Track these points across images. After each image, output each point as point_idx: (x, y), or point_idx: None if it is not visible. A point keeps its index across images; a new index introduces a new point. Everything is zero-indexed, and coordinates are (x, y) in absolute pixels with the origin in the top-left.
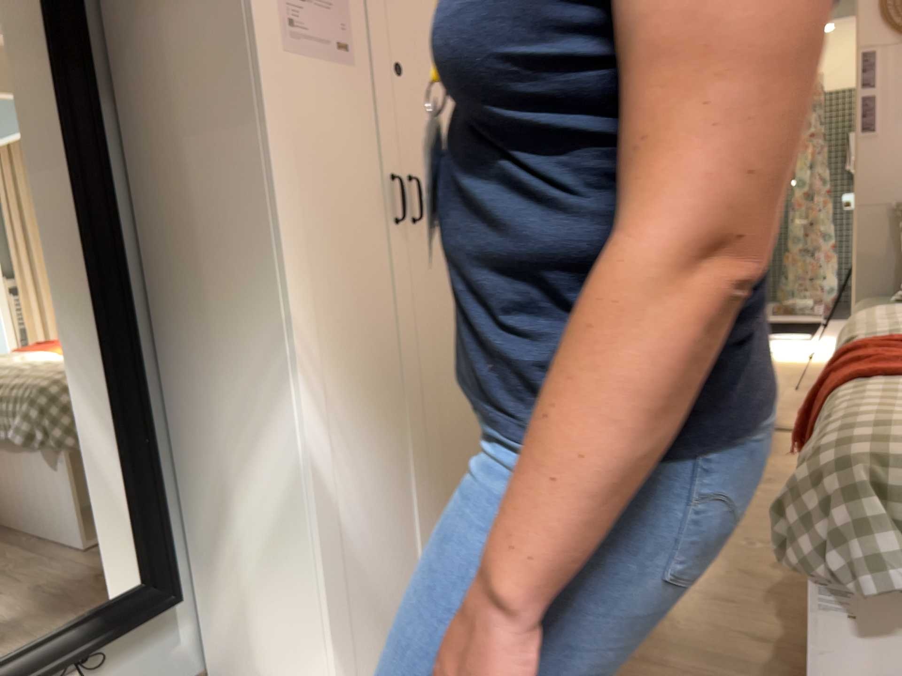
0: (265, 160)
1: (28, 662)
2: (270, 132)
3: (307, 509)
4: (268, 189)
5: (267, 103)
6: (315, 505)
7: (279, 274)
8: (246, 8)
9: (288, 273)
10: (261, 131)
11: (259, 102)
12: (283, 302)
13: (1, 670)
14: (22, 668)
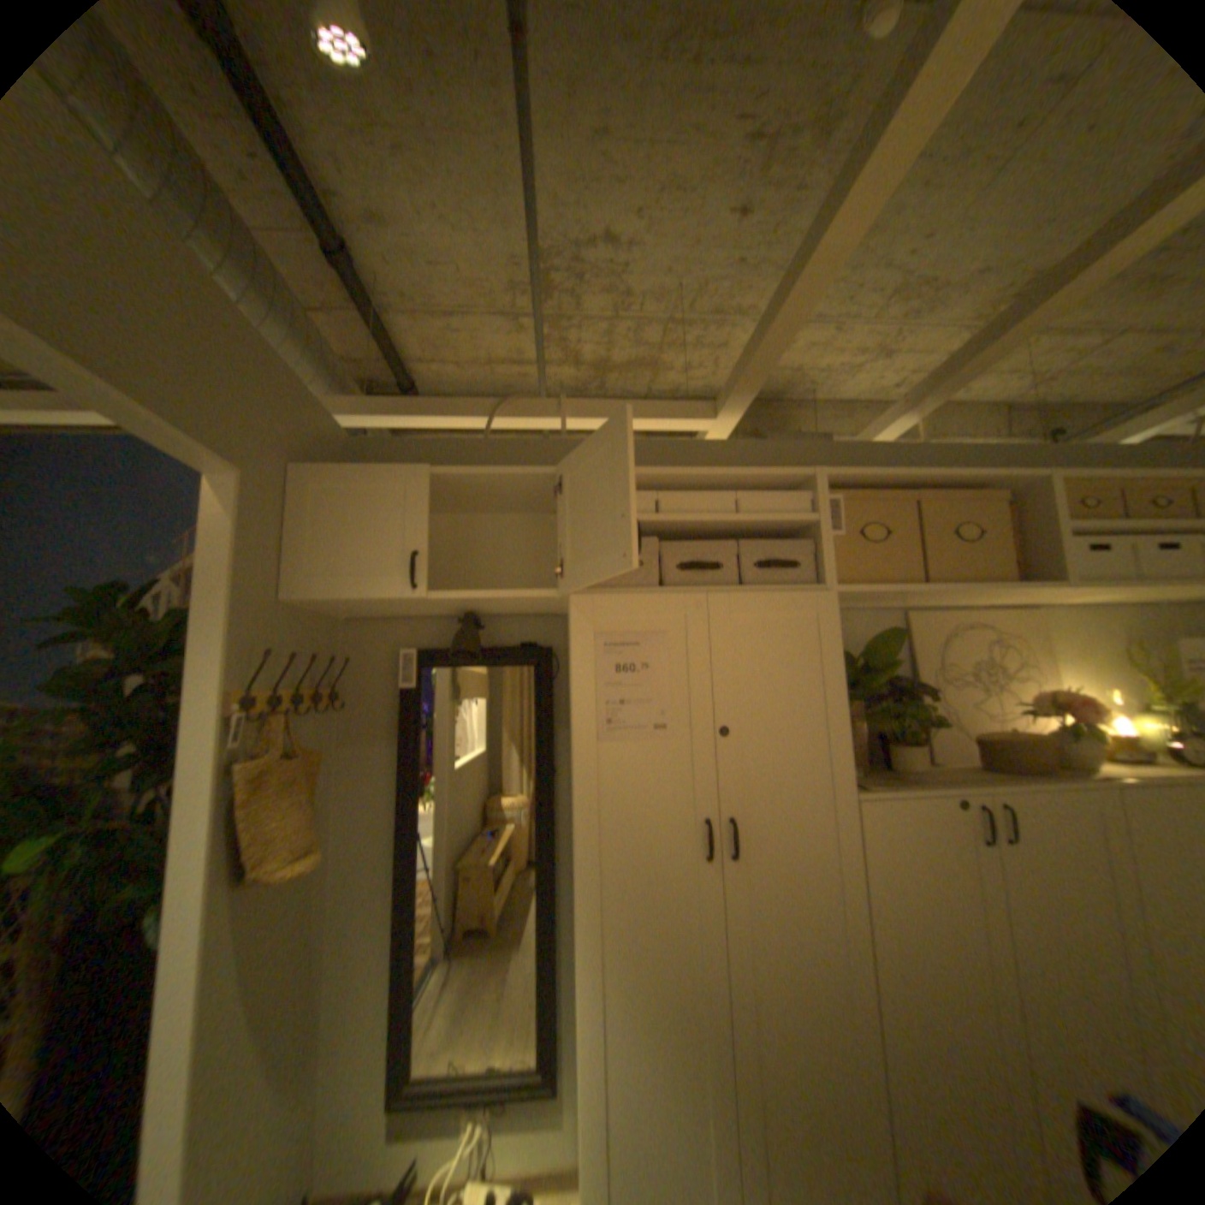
0: (575, 820)
1: (462, 1085)
2: (582, 800)
3: (580, 1094)
4: (575, 840)
5: (582, 781)
6: (588, 1094)
7: (576, 900)
8: (573, 723)
9: (584, 900)
10: (574, 801)
11: (574, 782)
12: (577, 921)
13: (449, 1082)
14: (458, 1088)
